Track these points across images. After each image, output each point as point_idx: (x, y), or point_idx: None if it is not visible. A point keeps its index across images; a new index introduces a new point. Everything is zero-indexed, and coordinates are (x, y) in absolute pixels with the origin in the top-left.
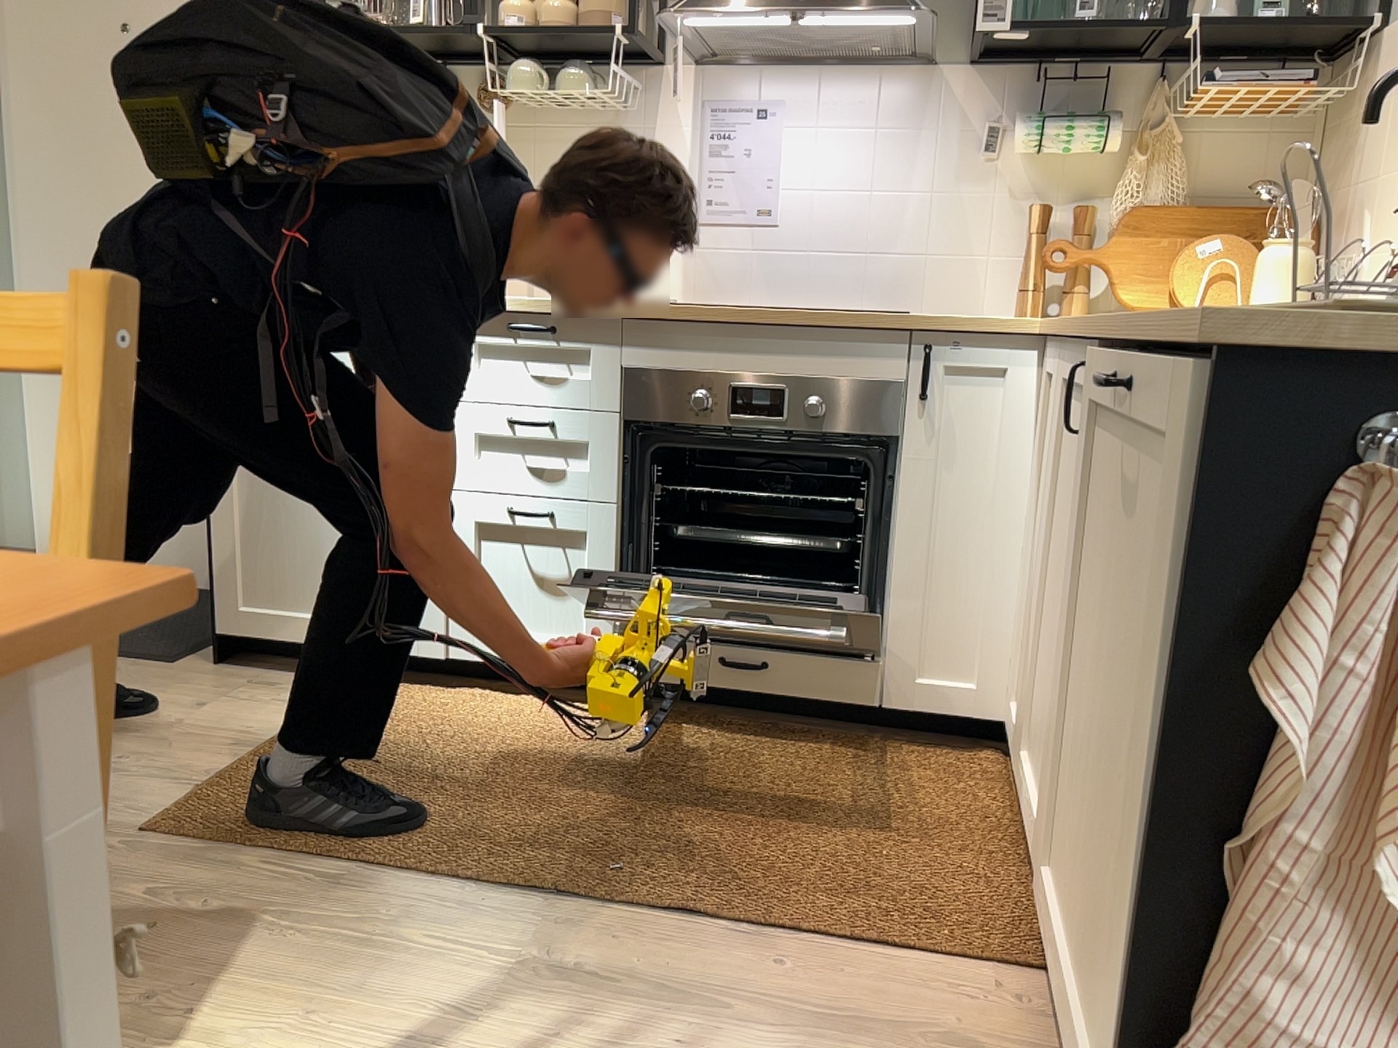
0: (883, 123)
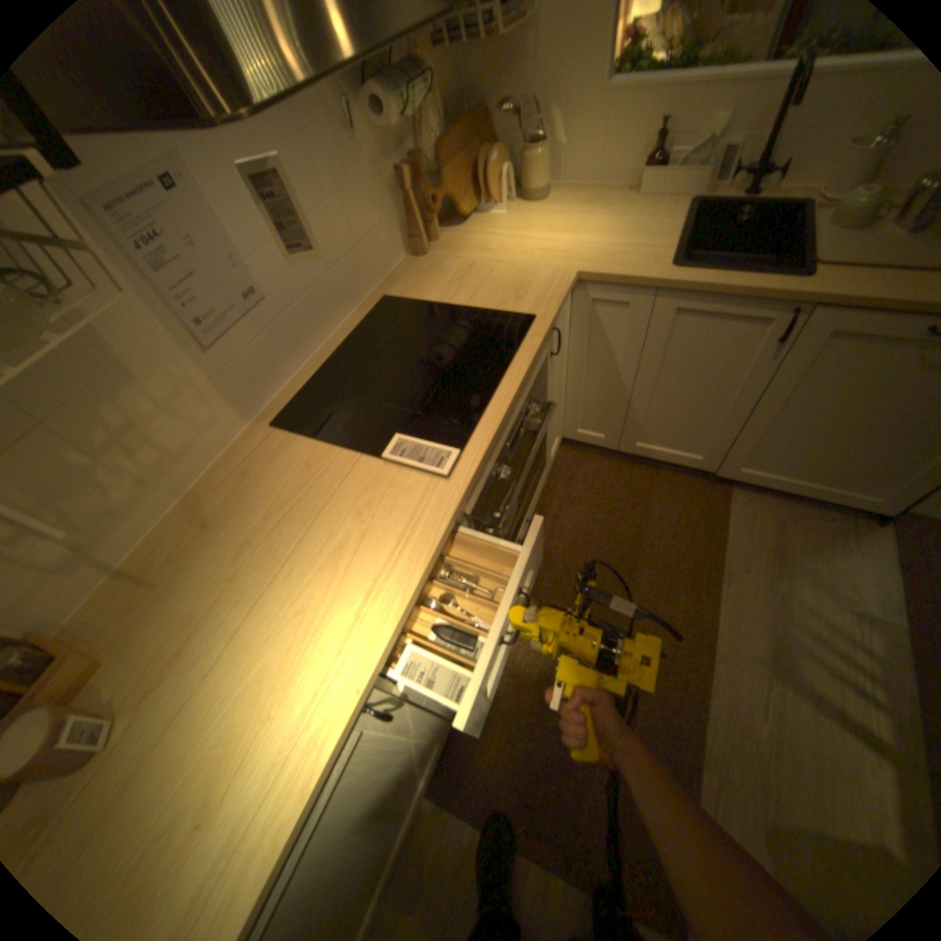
0: (270, 132)
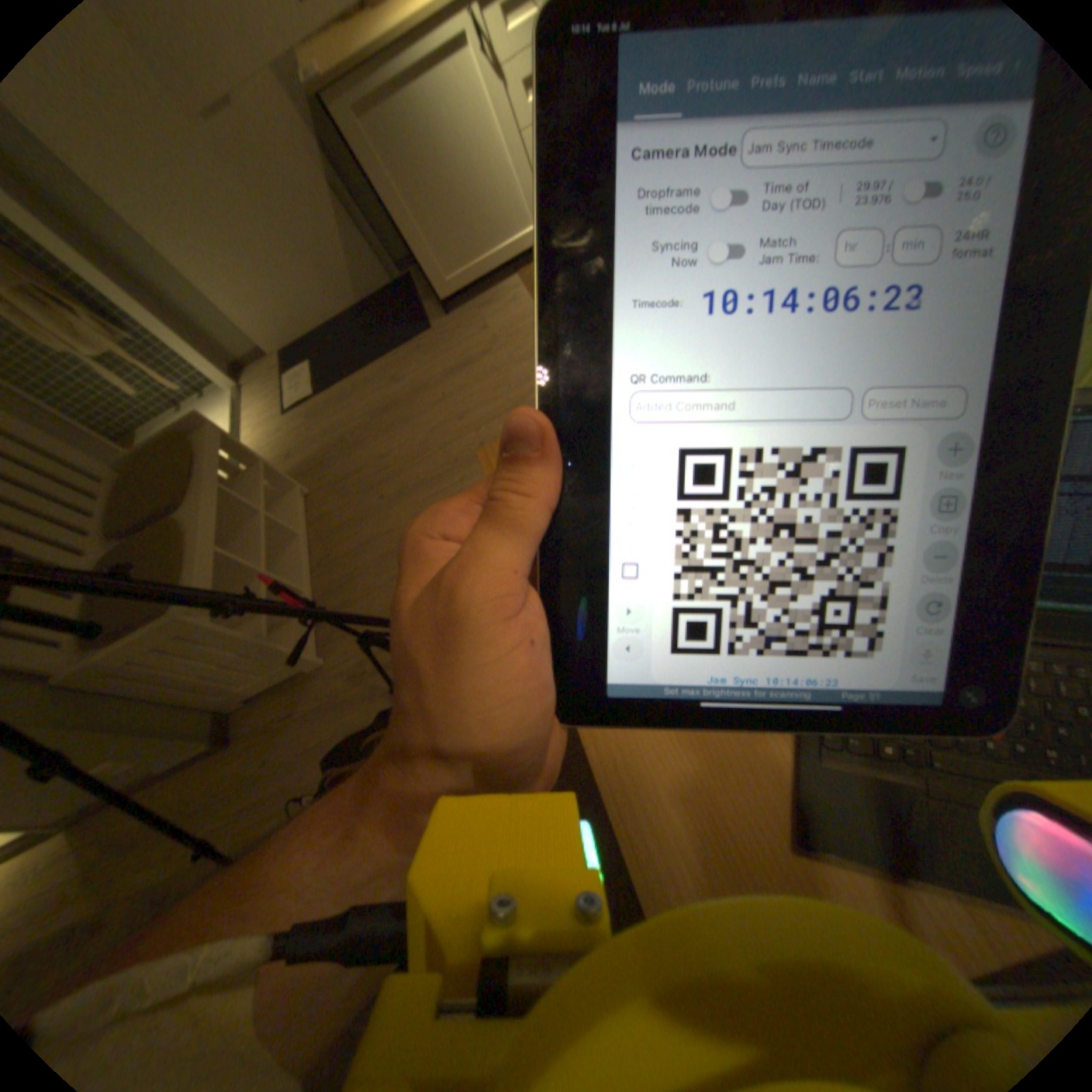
0: None
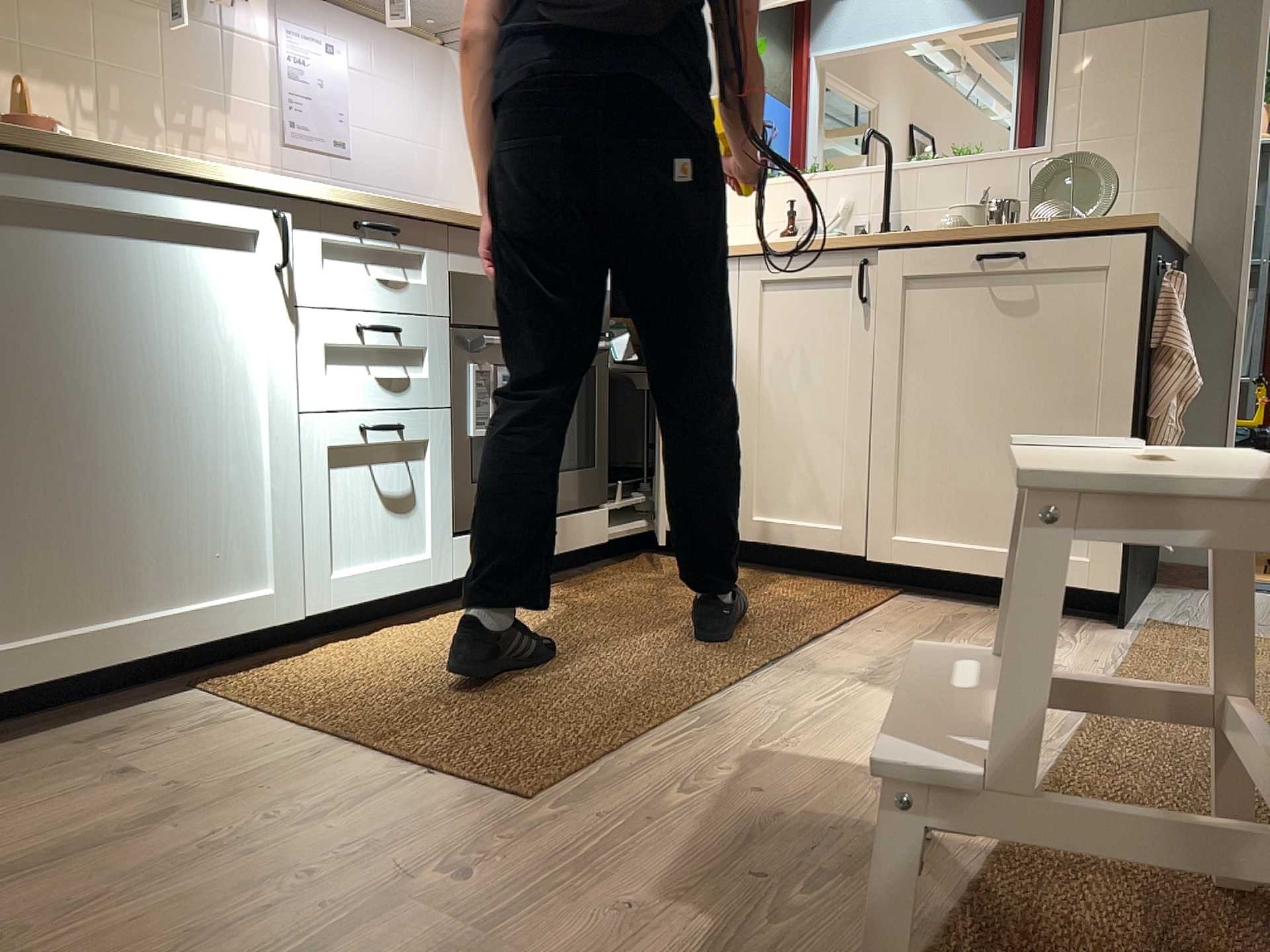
0: (420, 88)
